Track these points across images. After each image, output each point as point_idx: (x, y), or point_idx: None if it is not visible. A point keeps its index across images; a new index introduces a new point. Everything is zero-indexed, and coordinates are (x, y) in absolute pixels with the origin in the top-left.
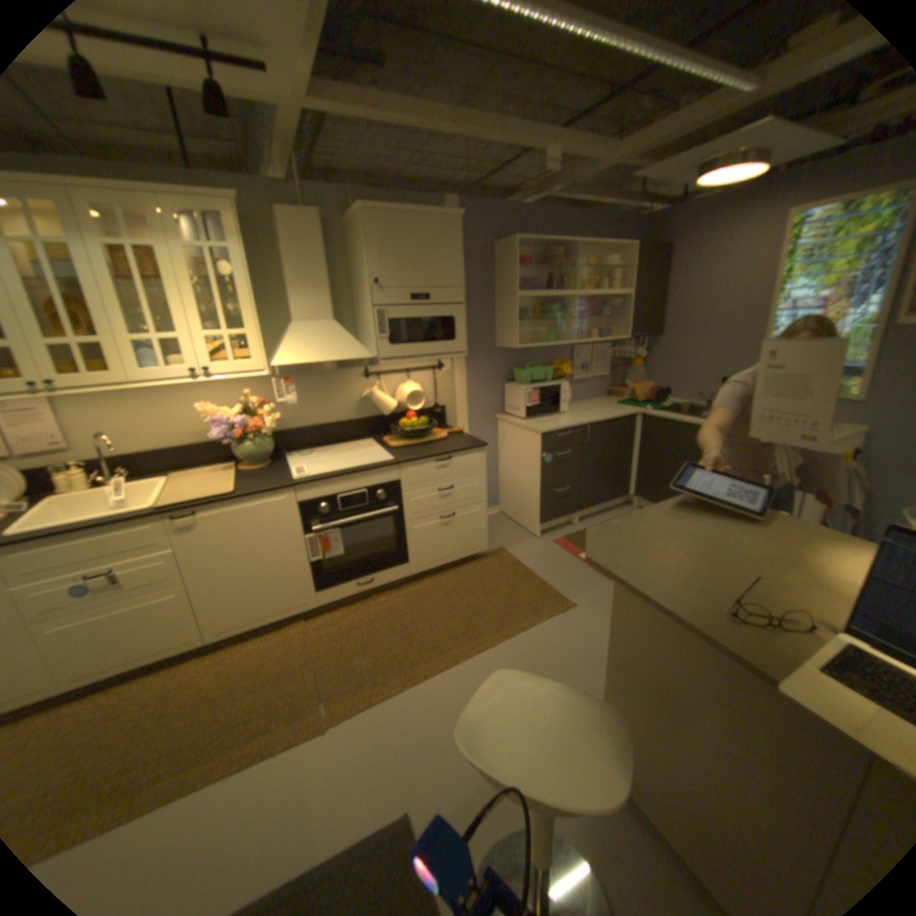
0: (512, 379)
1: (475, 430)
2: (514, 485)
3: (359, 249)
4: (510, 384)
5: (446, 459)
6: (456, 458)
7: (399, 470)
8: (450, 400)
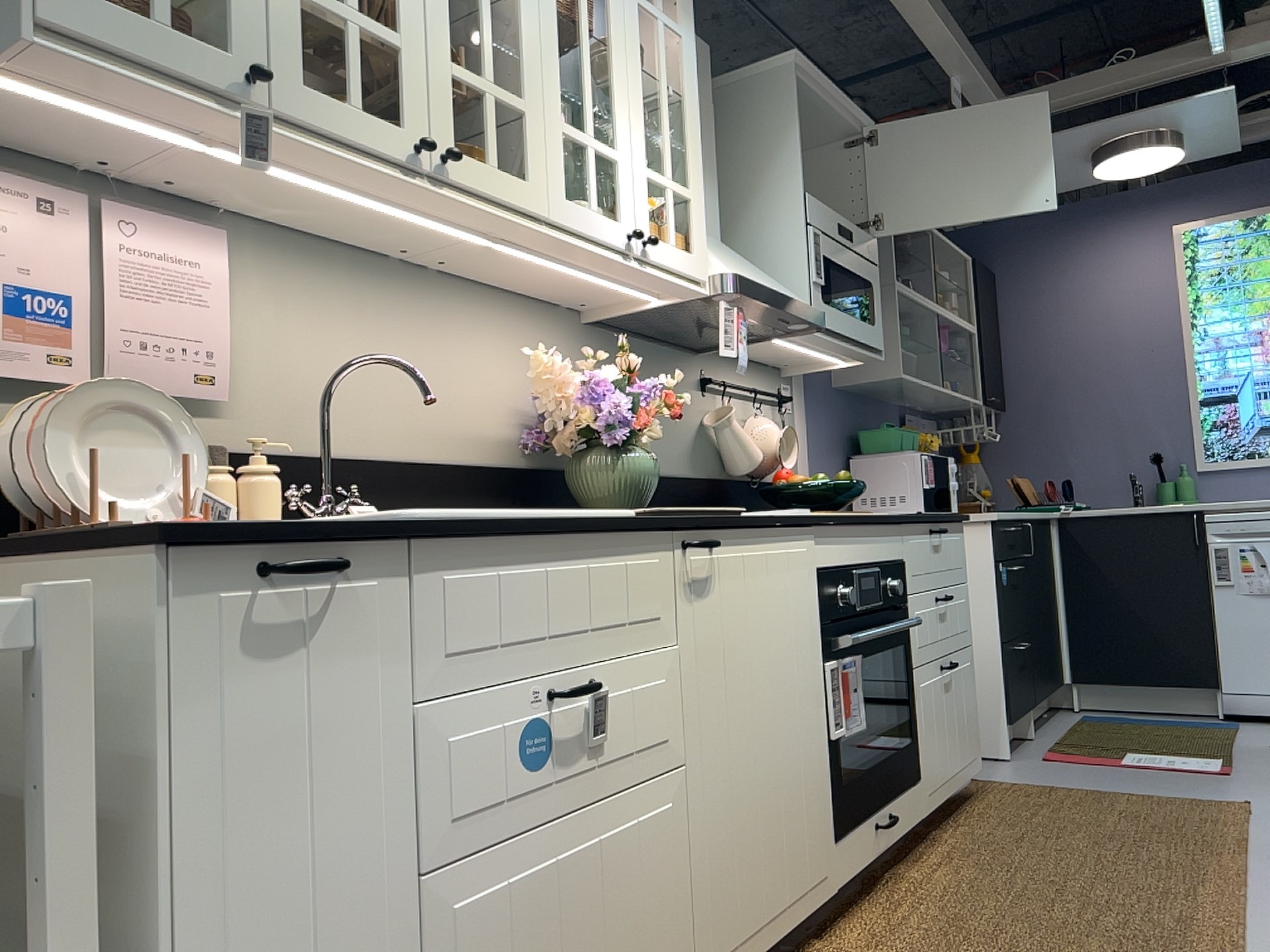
0: (854, 451)
1: None
2: None
3: (775, 127)
4: (854, 460)
5: (939, 528)
6: (946, 529)
7: (904, 531)
8: (797, 469)
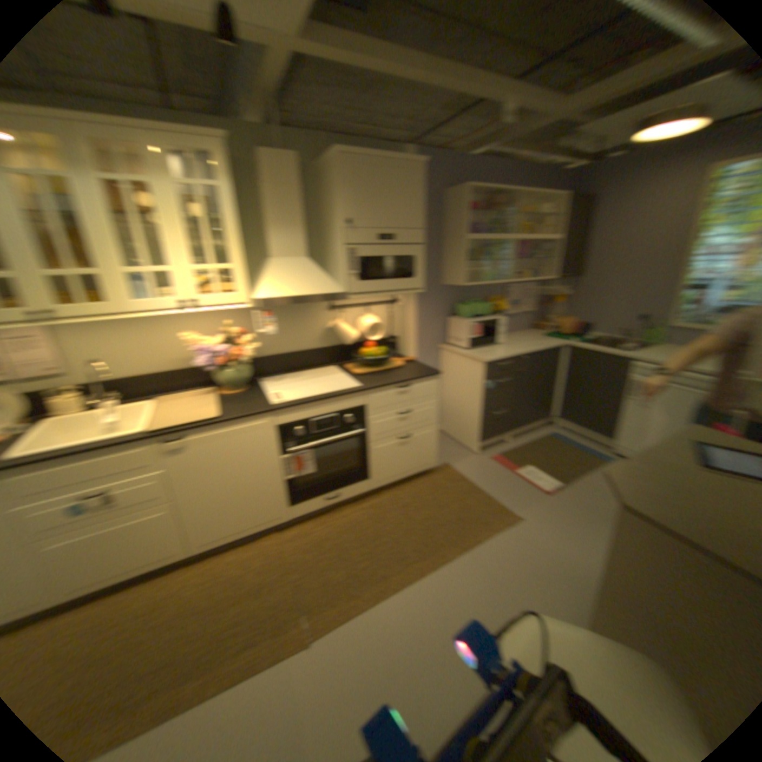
0: (452, 313)
1: (419, 357)
2: (452, 407)
3: (331, 190)
4: (450, 317)
5: (403, 385)
6: (411, 384)
7: (362, 395)
8: (399, 330)
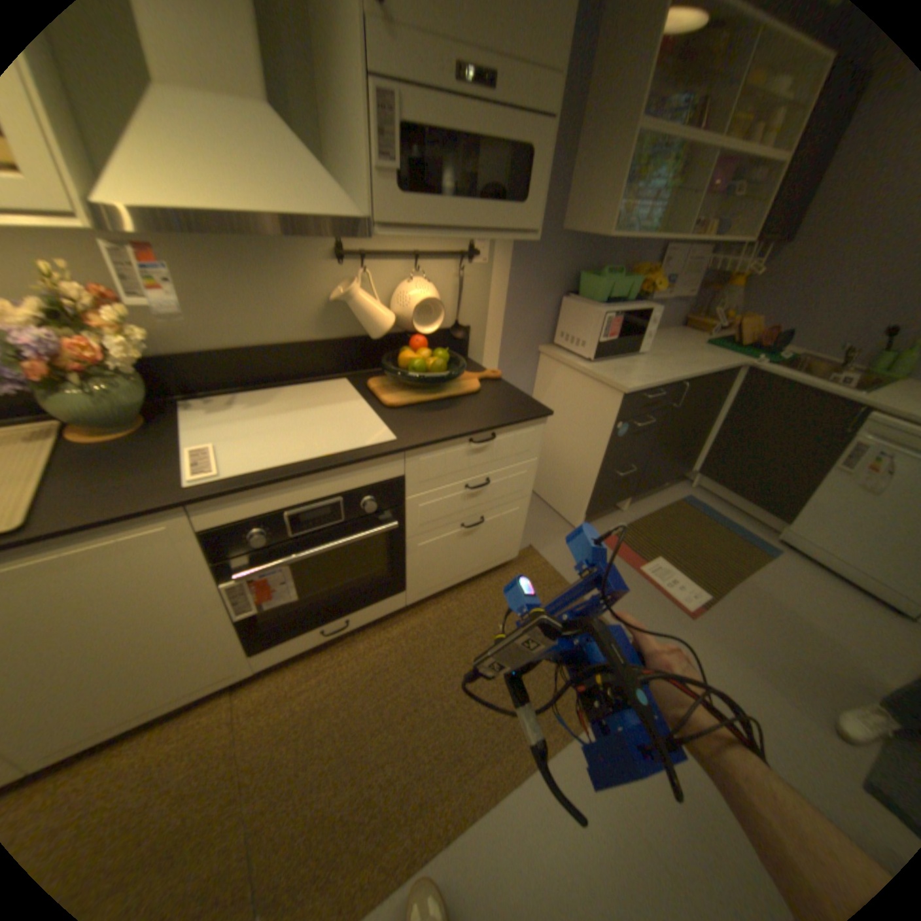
0: (574, 287)
1: (508, 366)
2: (552, 452)
3: None
4: (570, 295)
5: (487, 435)
6: (502, 432)
7: (405, 456)
8: (480, 314)
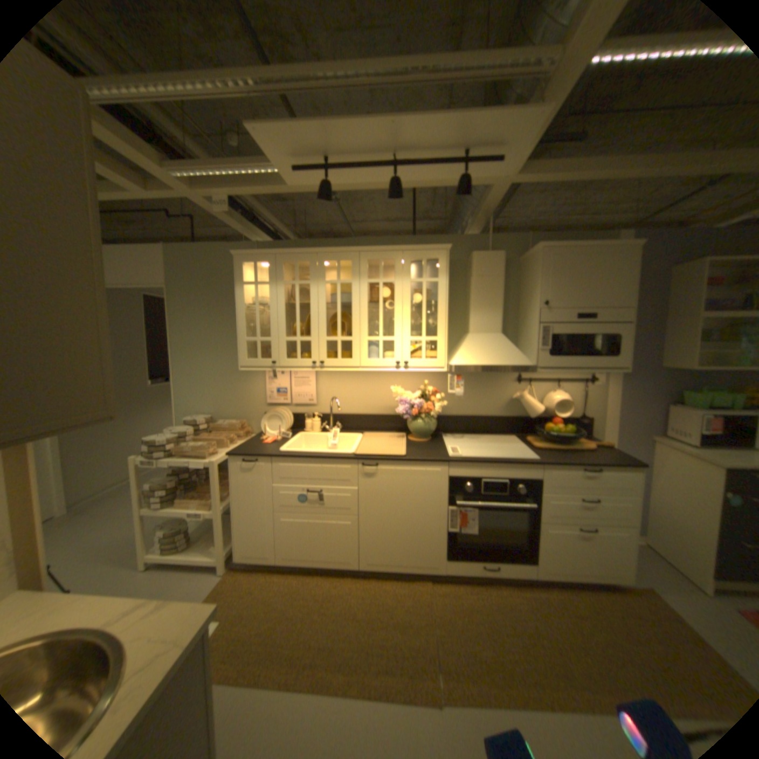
0: (682, 400)
1: (627, 447)
2: (675, 519)
3: (536, 277)
4: (679, 405)
5: (597, 470)
6: (609, 471)
7: (545, 469)
8: (602, 412)
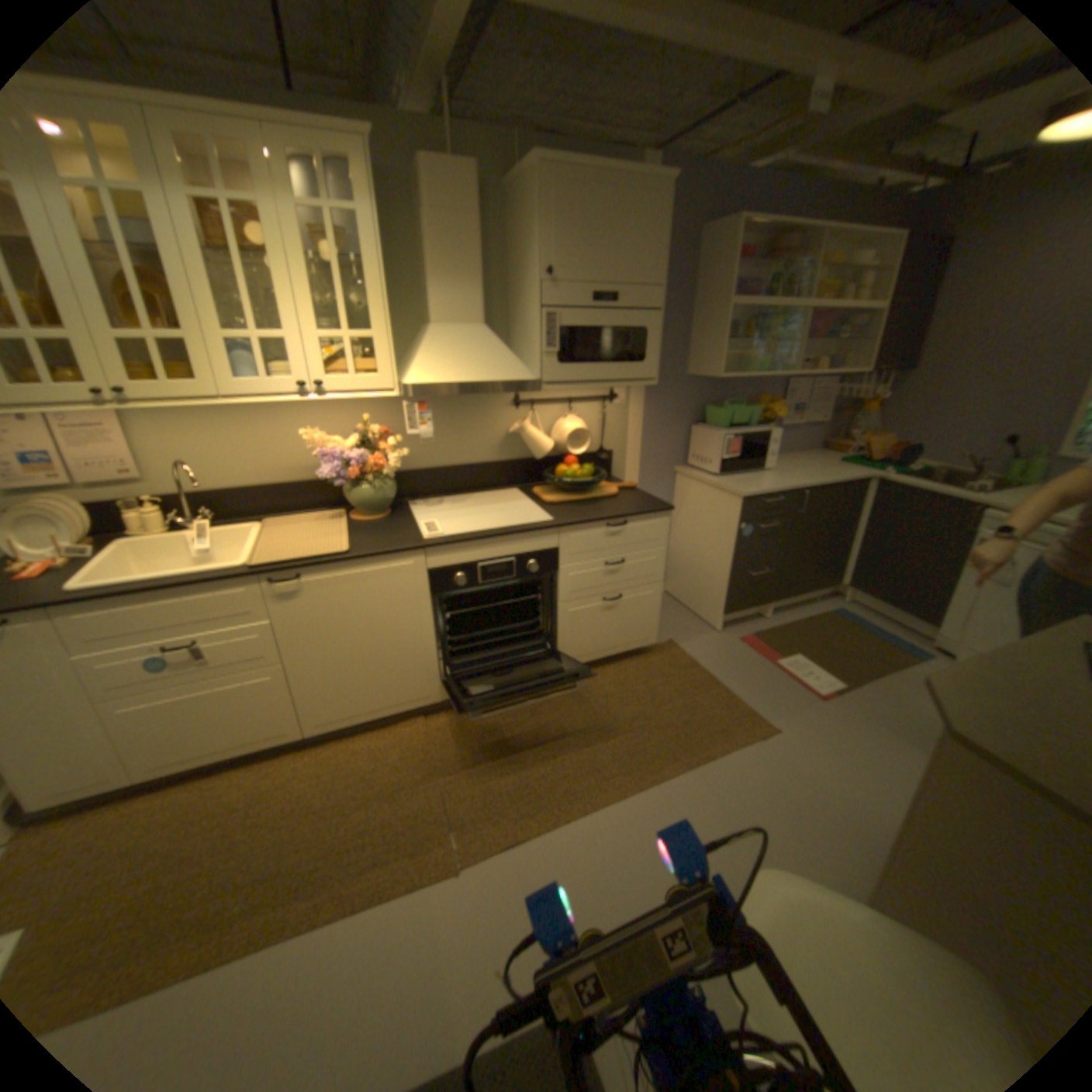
0: (704, 418)
1: (648, 484)
2: (692, 560)
3: (532, 221)
4: (700, 425)
5: (621, 523)
6: (634, 522)
7: (560, 533)
8: (622, 442)
